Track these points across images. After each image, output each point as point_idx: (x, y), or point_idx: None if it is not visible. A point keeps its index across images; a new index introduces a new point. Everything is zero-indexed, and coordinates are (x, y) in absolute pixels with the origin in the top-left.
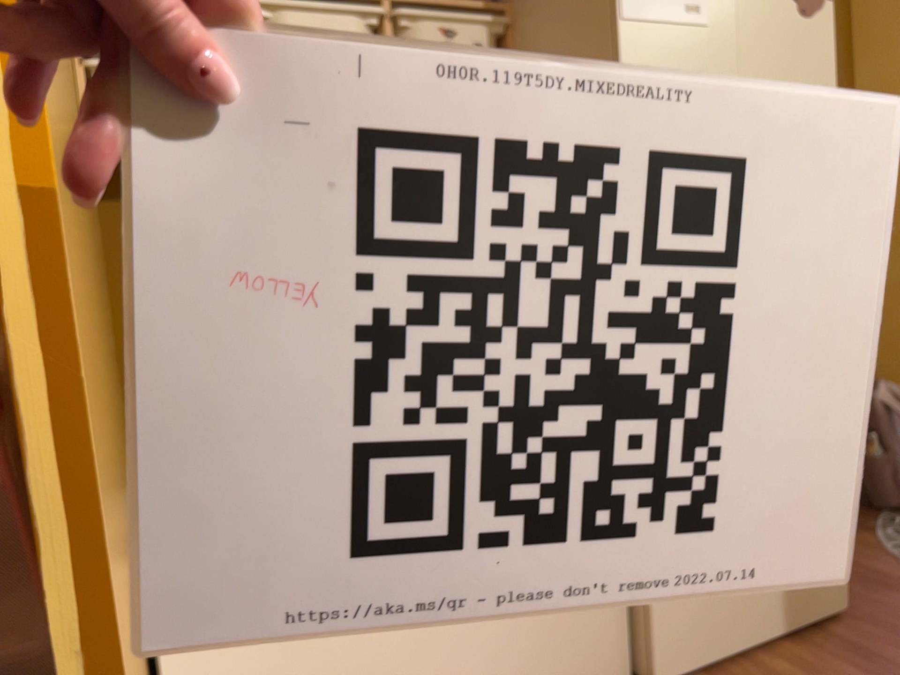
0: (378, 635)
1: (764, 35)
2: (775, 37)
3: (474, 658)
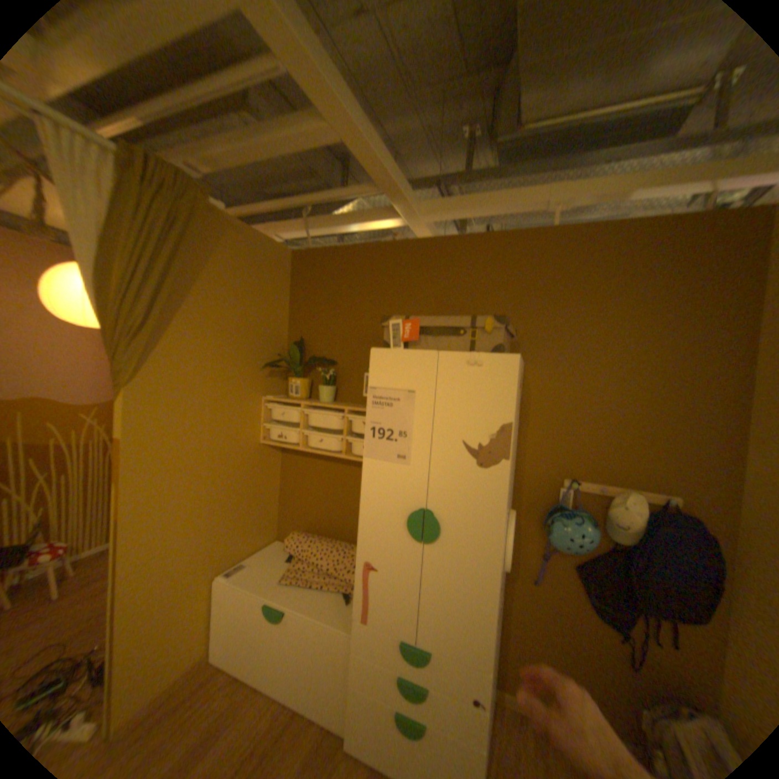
0: (259, 639)
1: (445, 475)
2: (454, 477)
3: (285, 671)
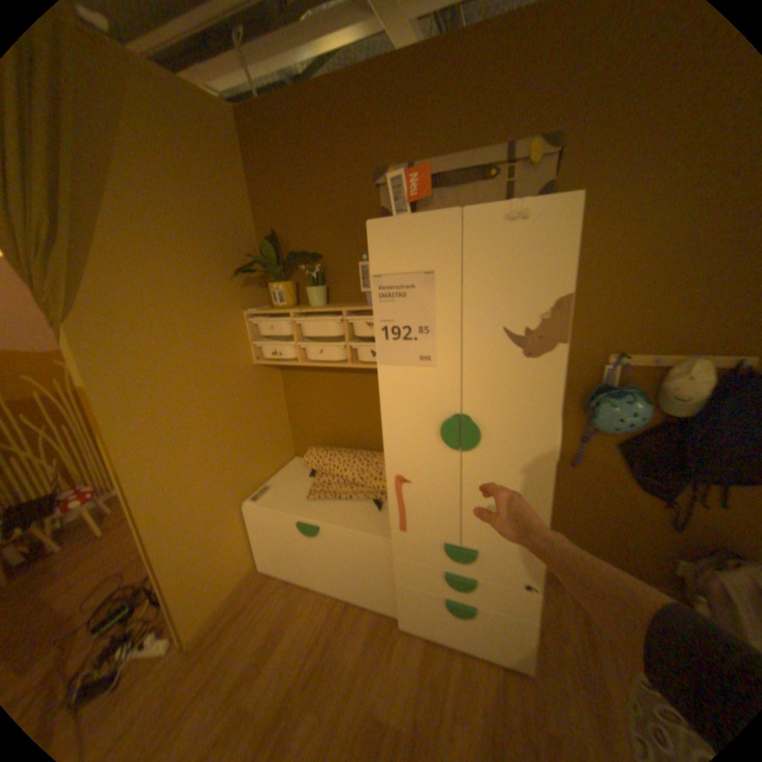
0: (298, 549)
1: (482, 372)
2: (493, 372)
3: (330, 572)
